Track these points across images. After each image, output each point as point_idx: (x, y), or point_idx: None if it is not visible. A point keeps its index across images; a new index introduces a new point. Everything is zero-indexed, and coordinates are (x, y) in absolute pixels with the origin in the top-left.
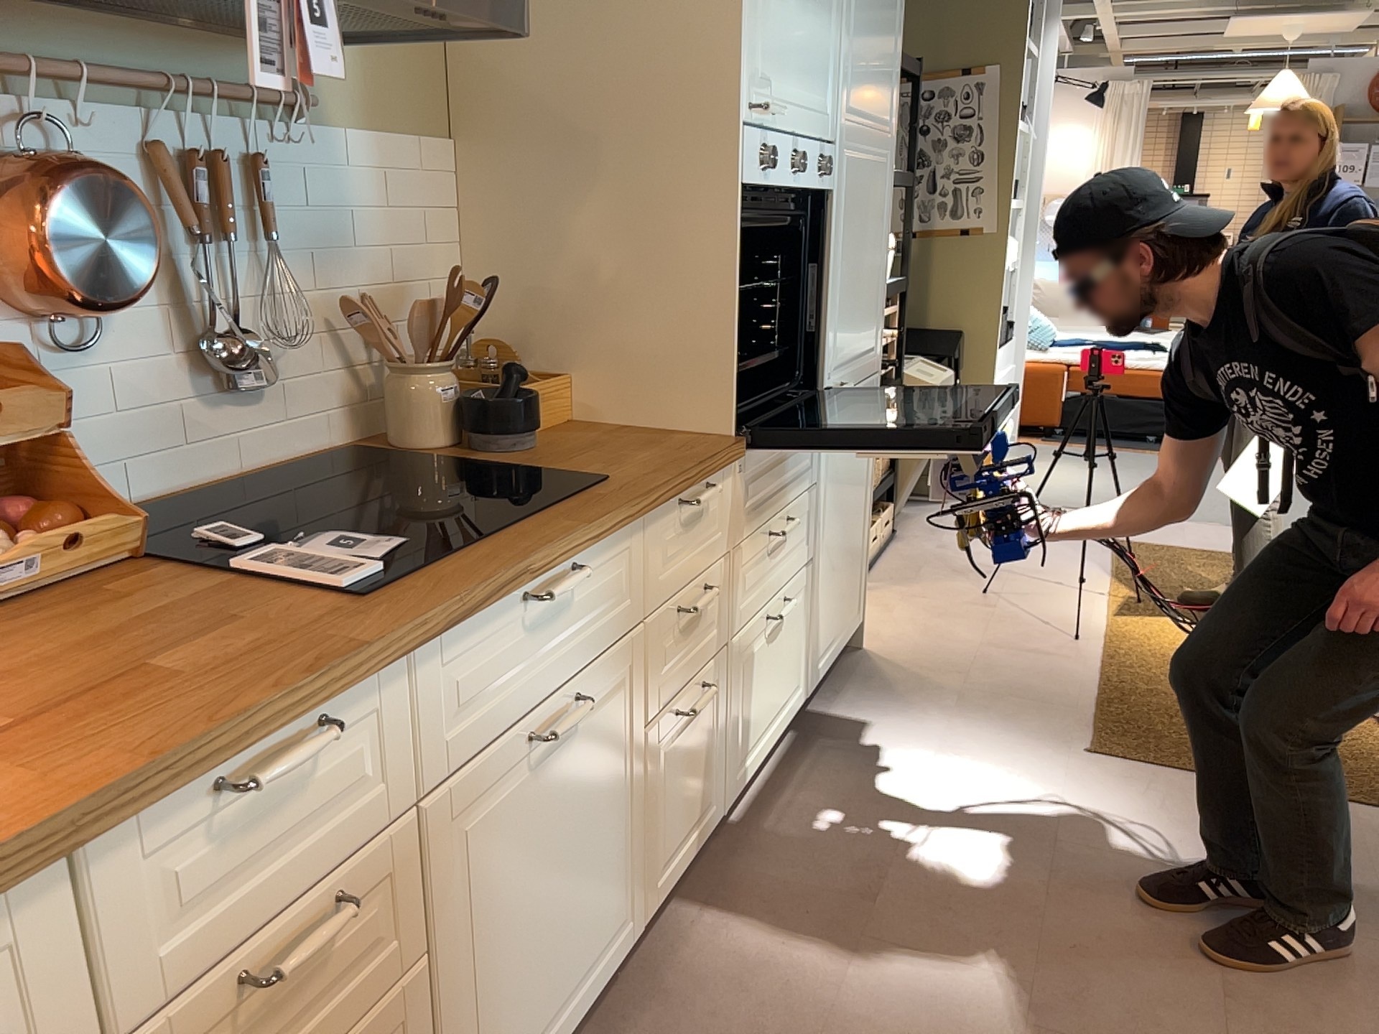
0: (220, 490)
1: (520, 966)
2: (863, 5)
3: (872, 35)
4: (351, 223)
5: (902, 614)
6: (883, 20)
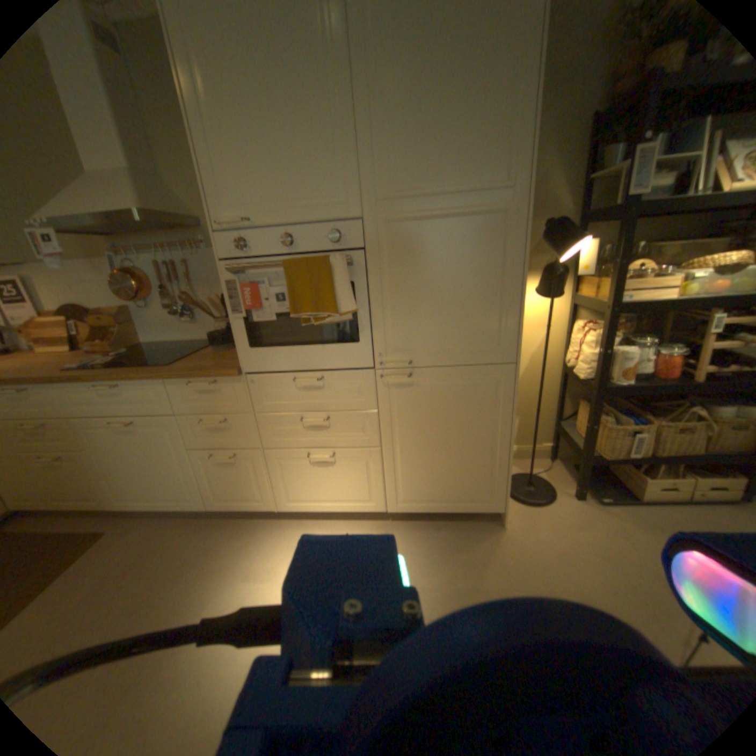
0: (182, 343)
1: (123, 479)
2: (403, 101)
3: (434, 116)
4: None
5: (584, 540)
6: (466, 93)
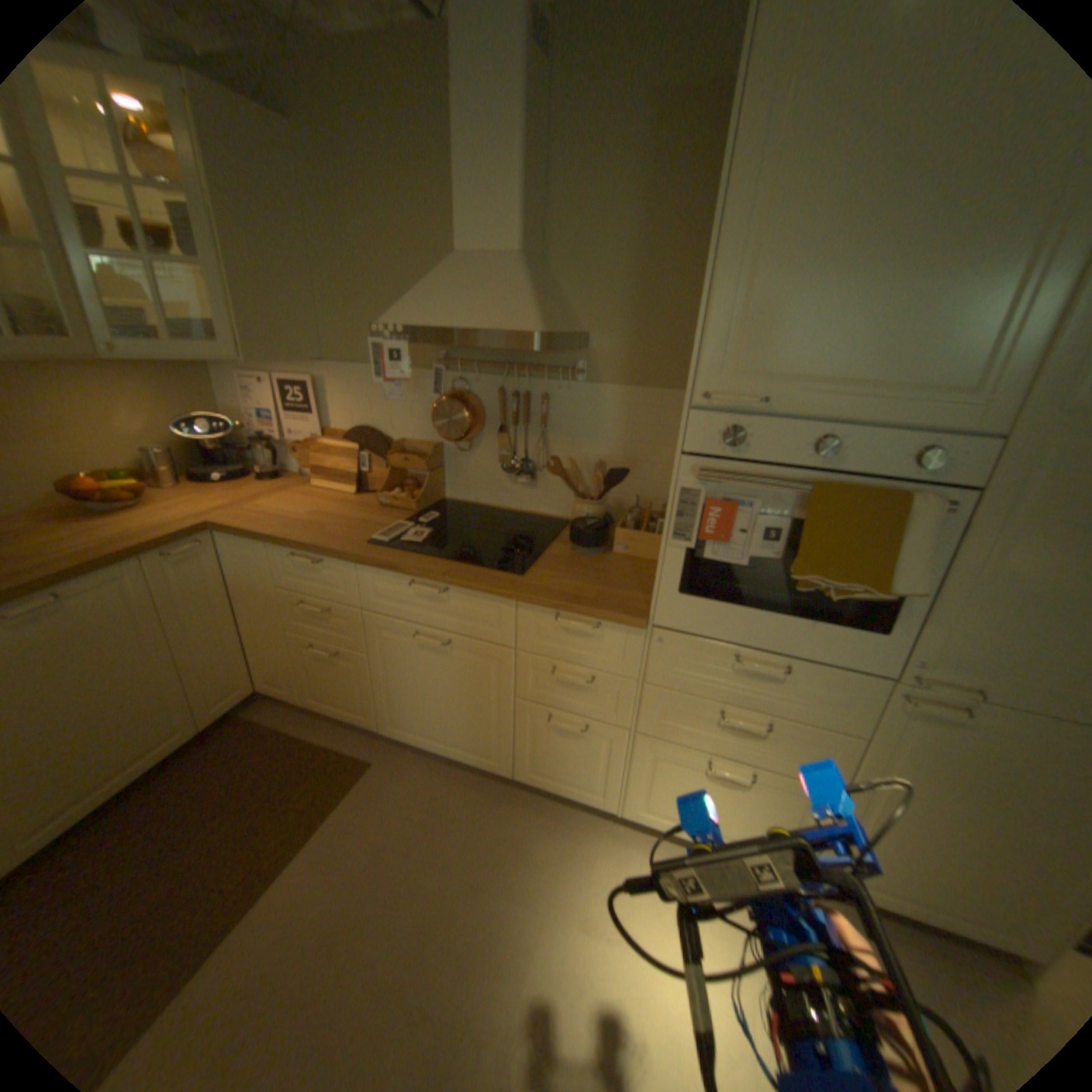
0: (506, 512)
1: (413, 704)
2: None
3: None
4: (595, 425)
5: None
6: None
